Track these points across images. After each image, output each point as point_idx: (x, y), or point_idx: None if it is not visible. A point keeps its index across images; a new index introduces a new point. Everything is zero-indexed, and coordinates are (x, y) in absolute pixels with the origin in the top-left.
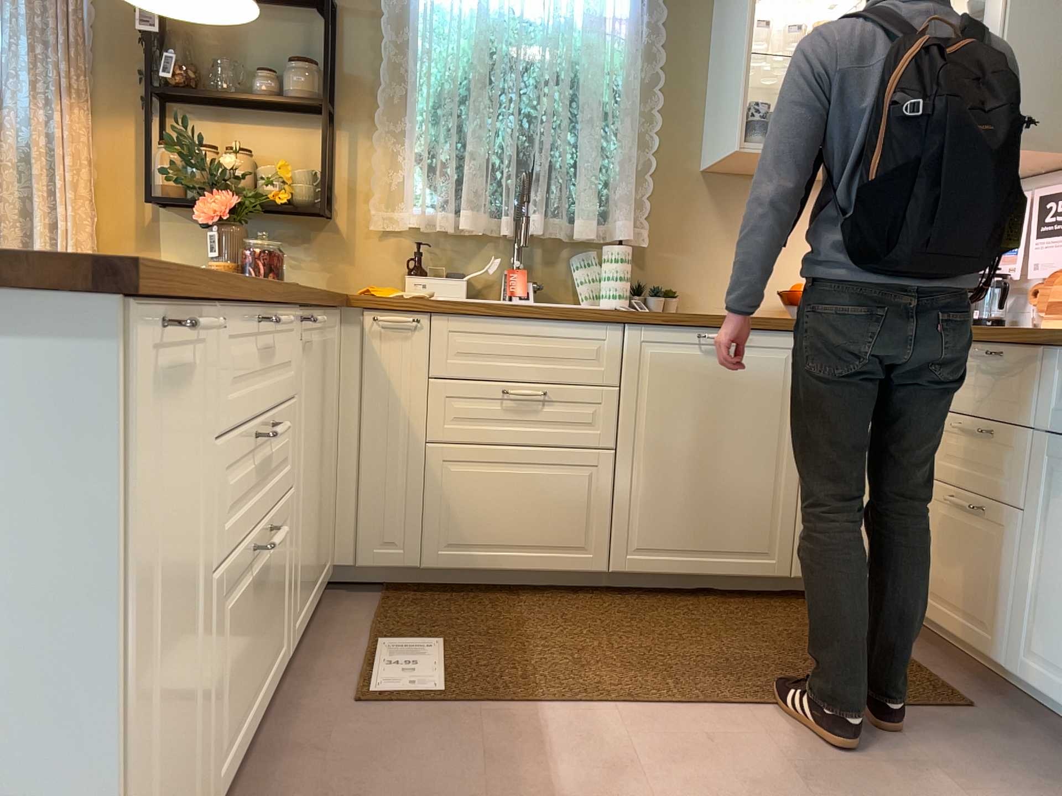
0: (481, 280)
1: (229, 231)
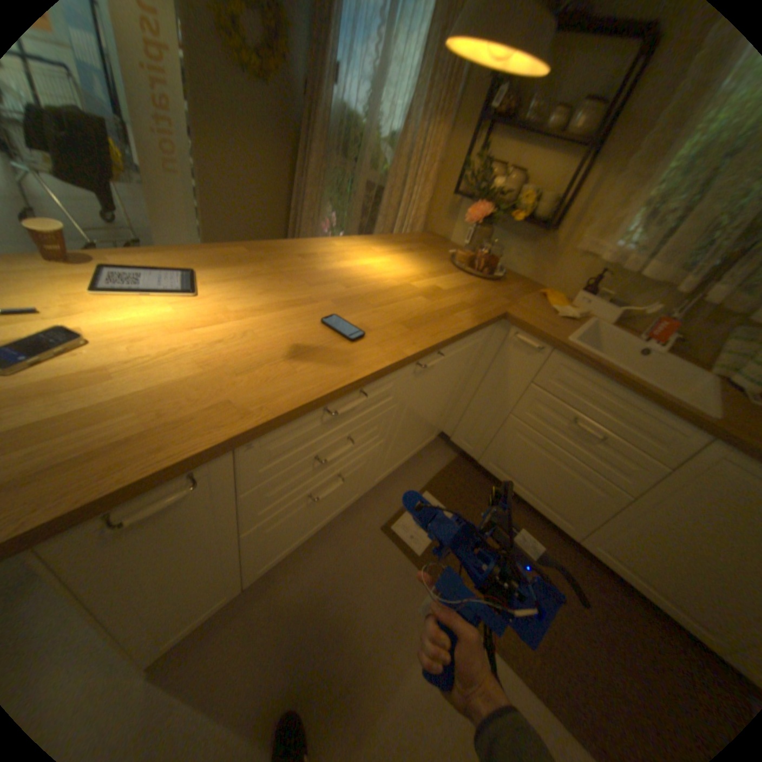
0: (640, 312)
1: (481, 229)
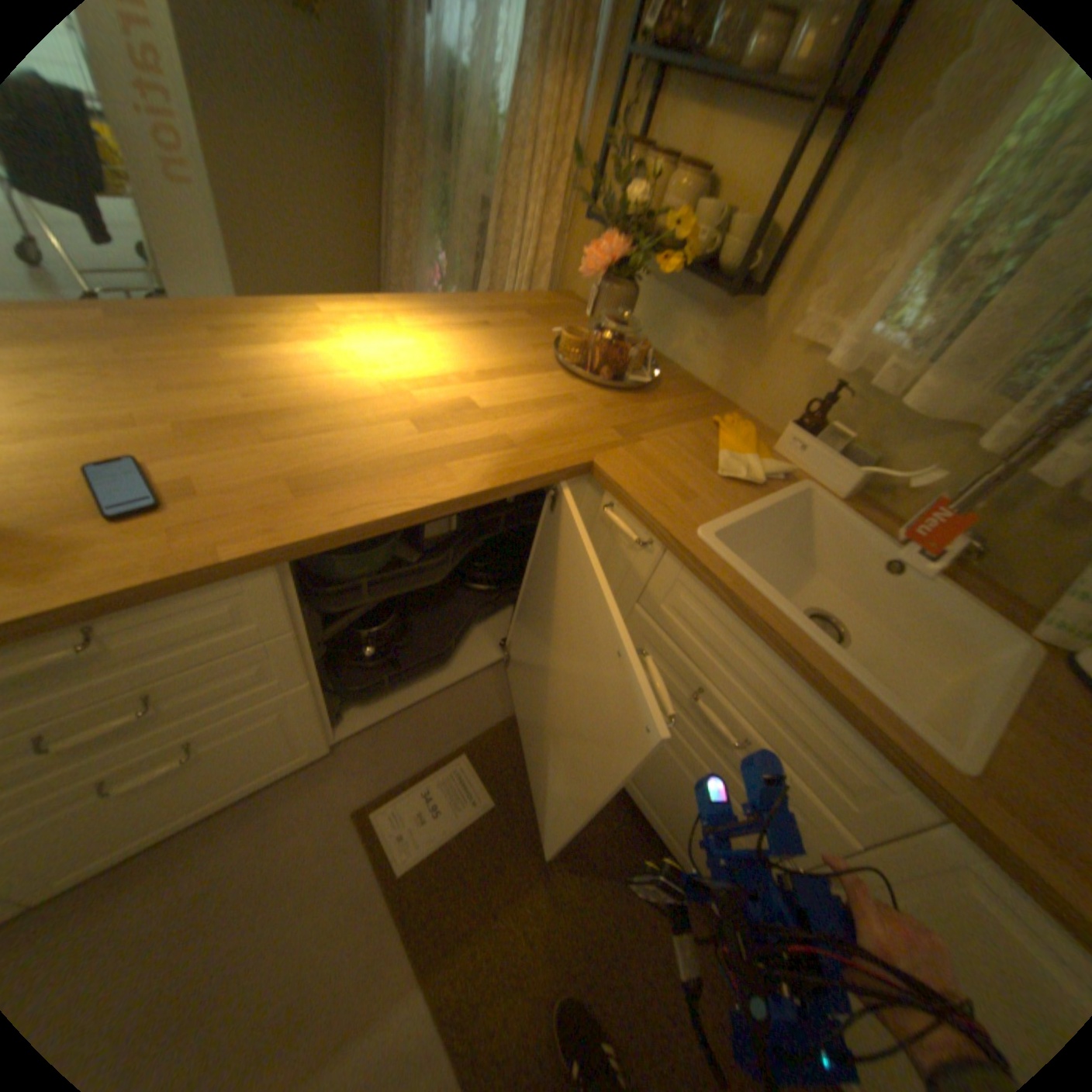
0: (908, 479)
1: (609, 289)
